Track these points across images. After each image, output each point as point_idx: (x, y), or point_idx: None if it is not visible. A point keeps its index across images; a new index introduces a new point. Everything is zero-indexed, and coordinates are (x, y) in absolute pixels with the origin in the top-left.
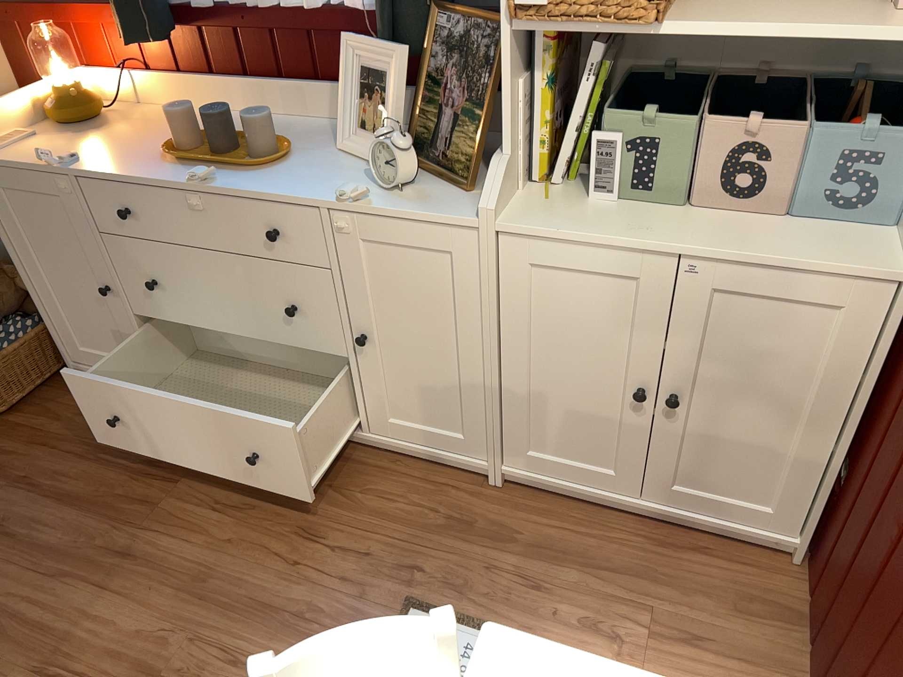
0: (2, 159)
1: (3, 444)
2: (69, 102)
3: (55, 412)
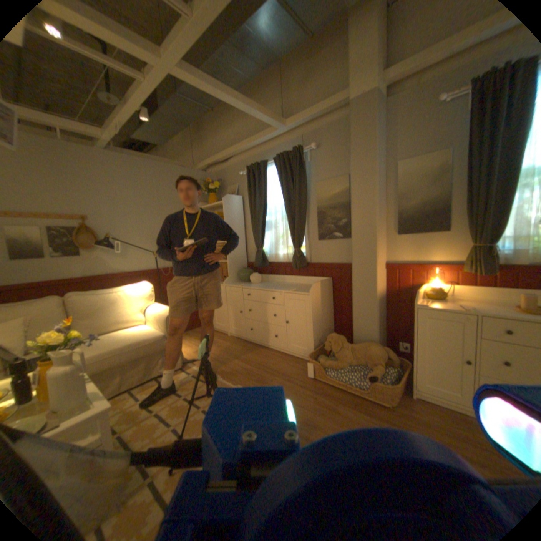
0: (429, 305)
1: (400, 422)
2: (436, 290)
3: (412, 412)
